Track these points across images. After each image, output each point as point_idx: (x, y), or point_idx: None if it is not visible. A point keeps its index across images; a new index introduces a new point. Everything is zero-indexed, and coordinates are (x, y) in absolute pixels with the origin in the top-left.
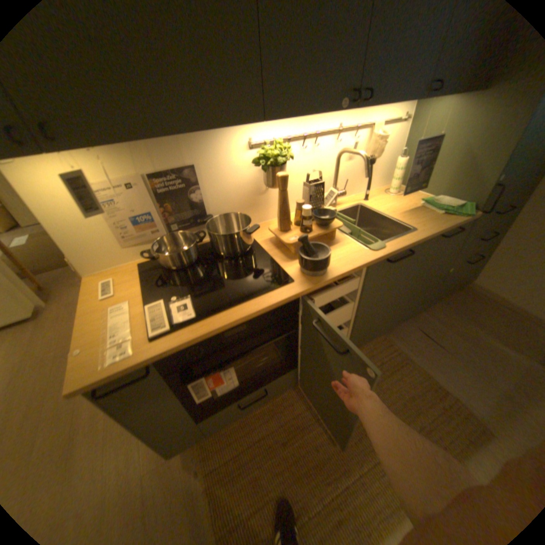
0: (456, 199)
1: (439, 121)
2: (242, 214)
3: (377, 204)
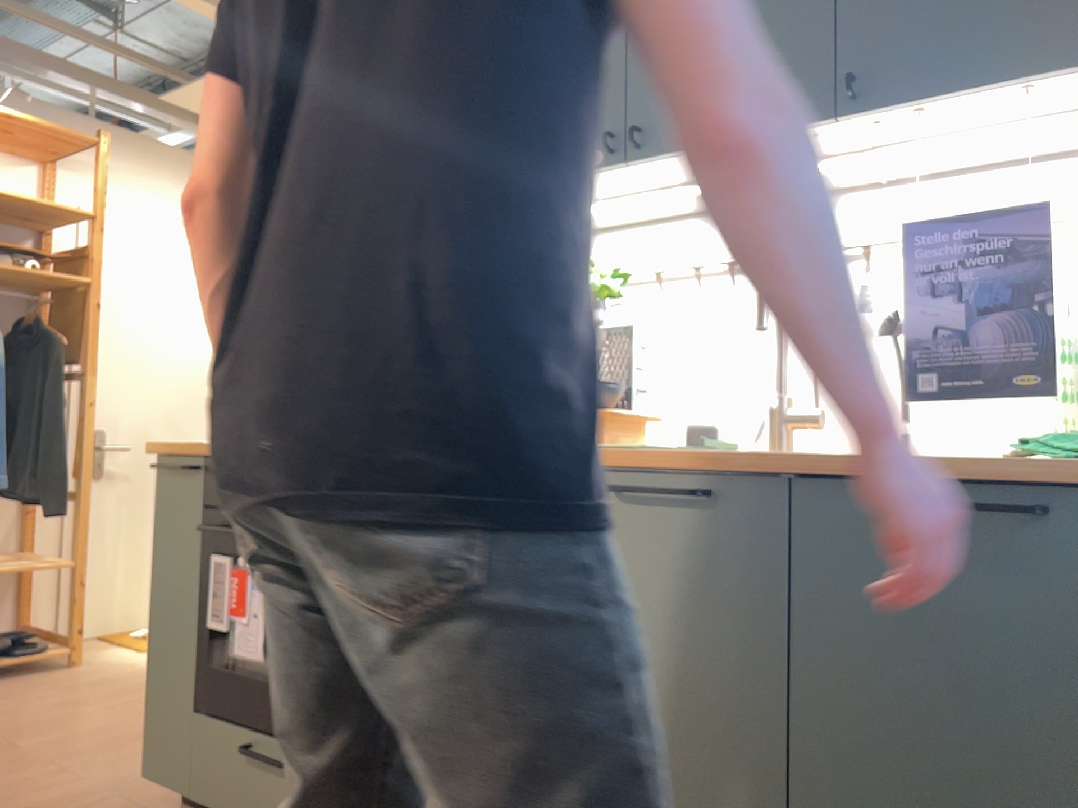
0: None
1: None
2: None
3: None
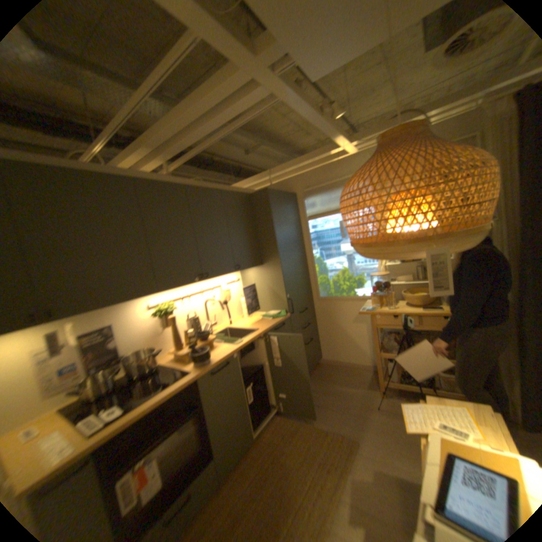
0: (276, 311)
1: (252, 278)
2: (147, 348)
3: (238, 324)
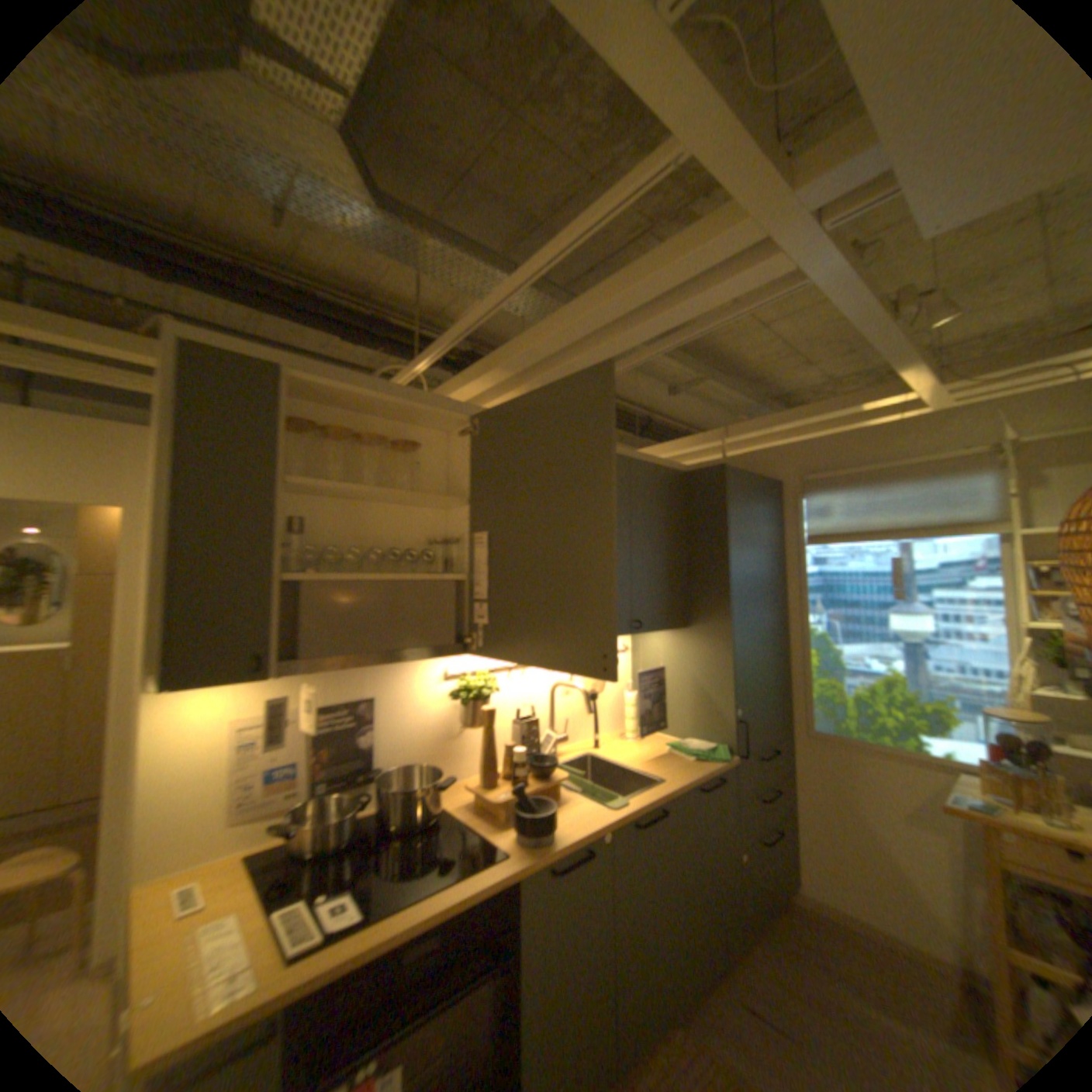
0: (704, 744)
1: (656, 655)
2: (424, 768)
3: (611, 754)
